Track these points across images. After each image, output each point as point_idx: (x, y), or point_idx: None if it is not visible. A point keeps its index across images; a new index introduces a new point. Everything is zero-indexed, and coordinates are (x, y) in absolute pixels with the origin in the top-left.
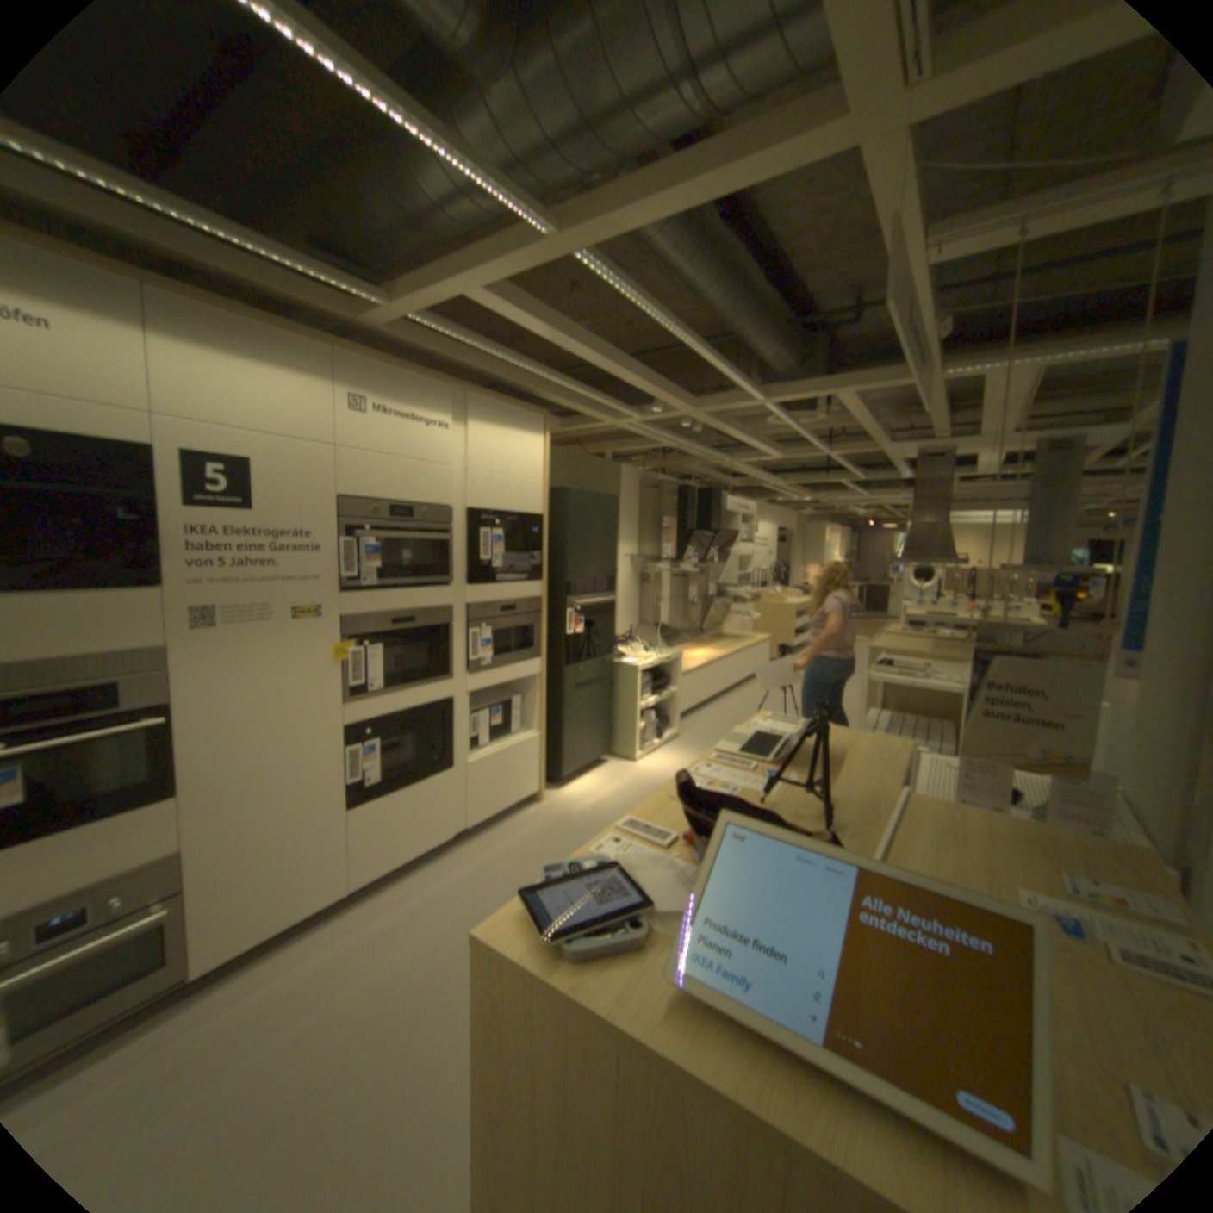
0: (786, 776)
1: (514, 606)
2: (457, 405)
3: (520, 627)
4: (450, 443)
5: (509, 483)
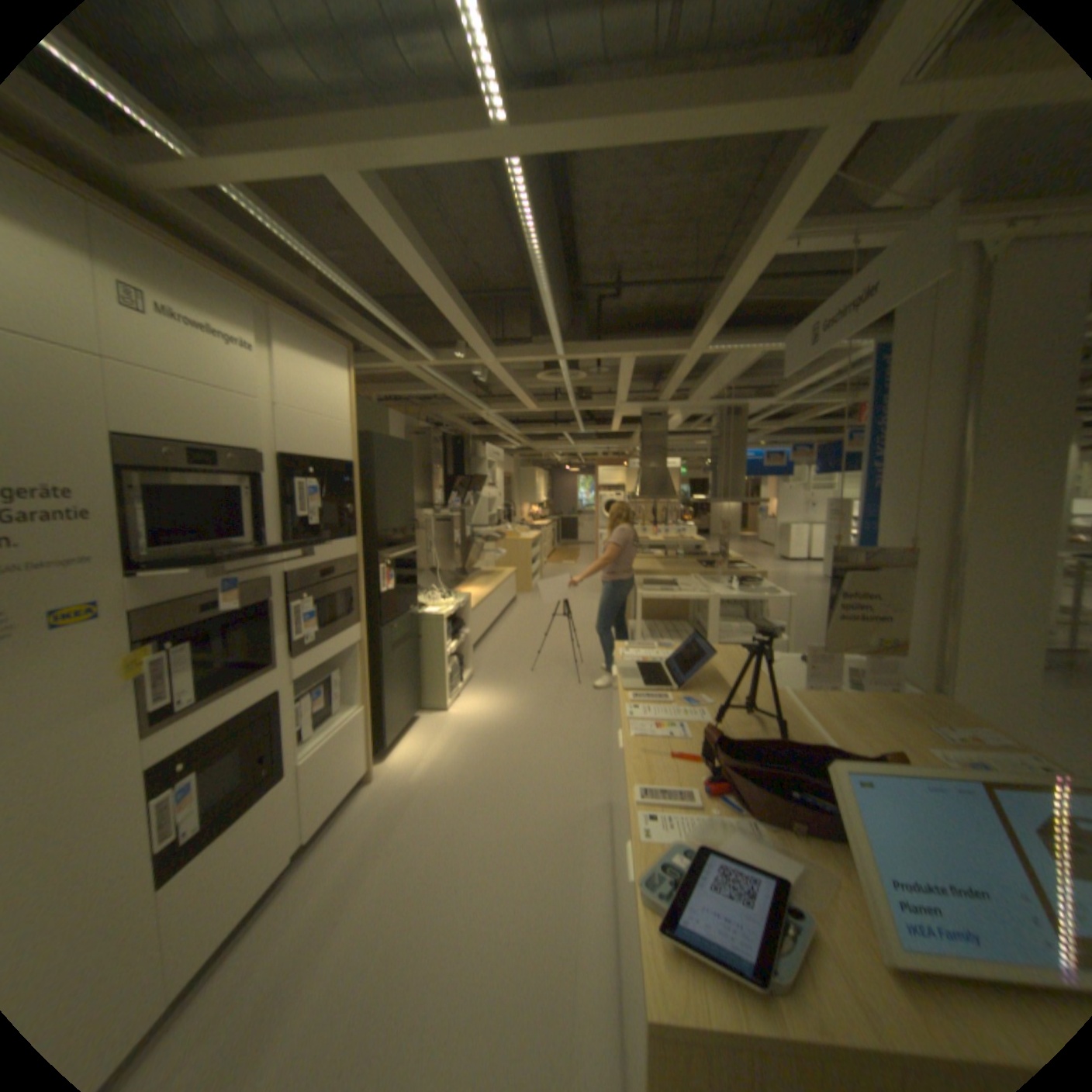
0: (698, 699)
1: (332, 567)
2: (257, 319)
3: (339, 590)
4: (253, 368)
5: (318, 423)
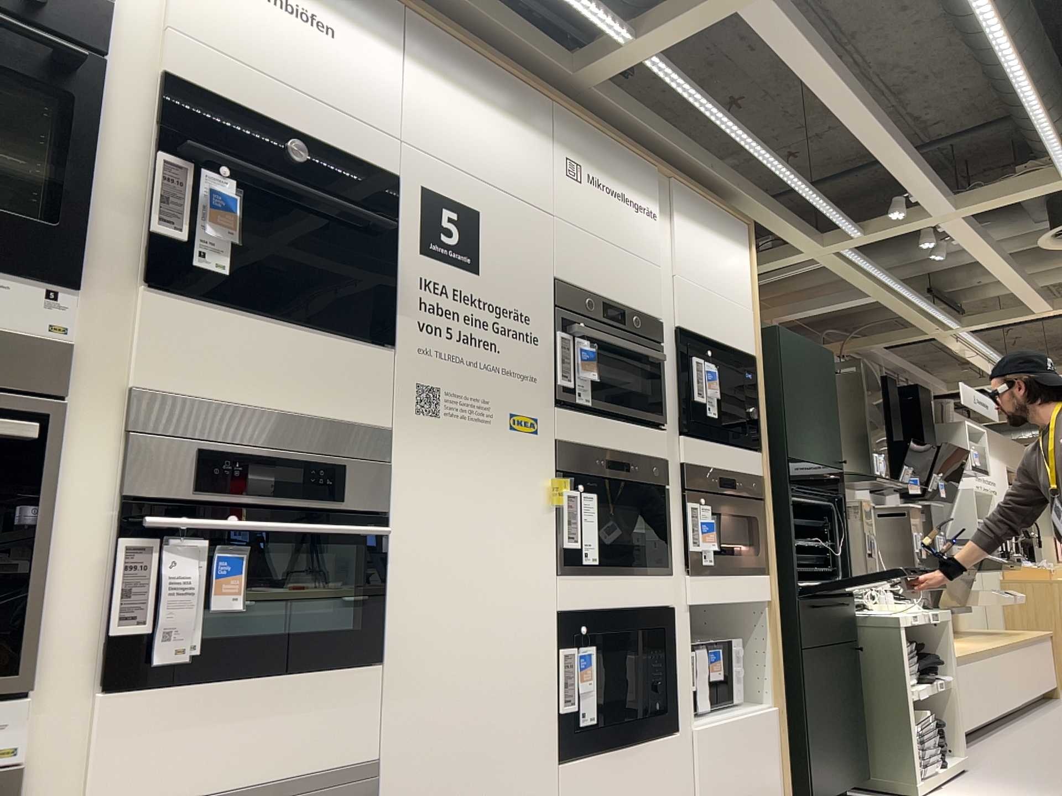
0: None
1: (733, 479)
2: (660, 193)
3: (742, 515)
4: (657, 236)
5: (717, 302)
